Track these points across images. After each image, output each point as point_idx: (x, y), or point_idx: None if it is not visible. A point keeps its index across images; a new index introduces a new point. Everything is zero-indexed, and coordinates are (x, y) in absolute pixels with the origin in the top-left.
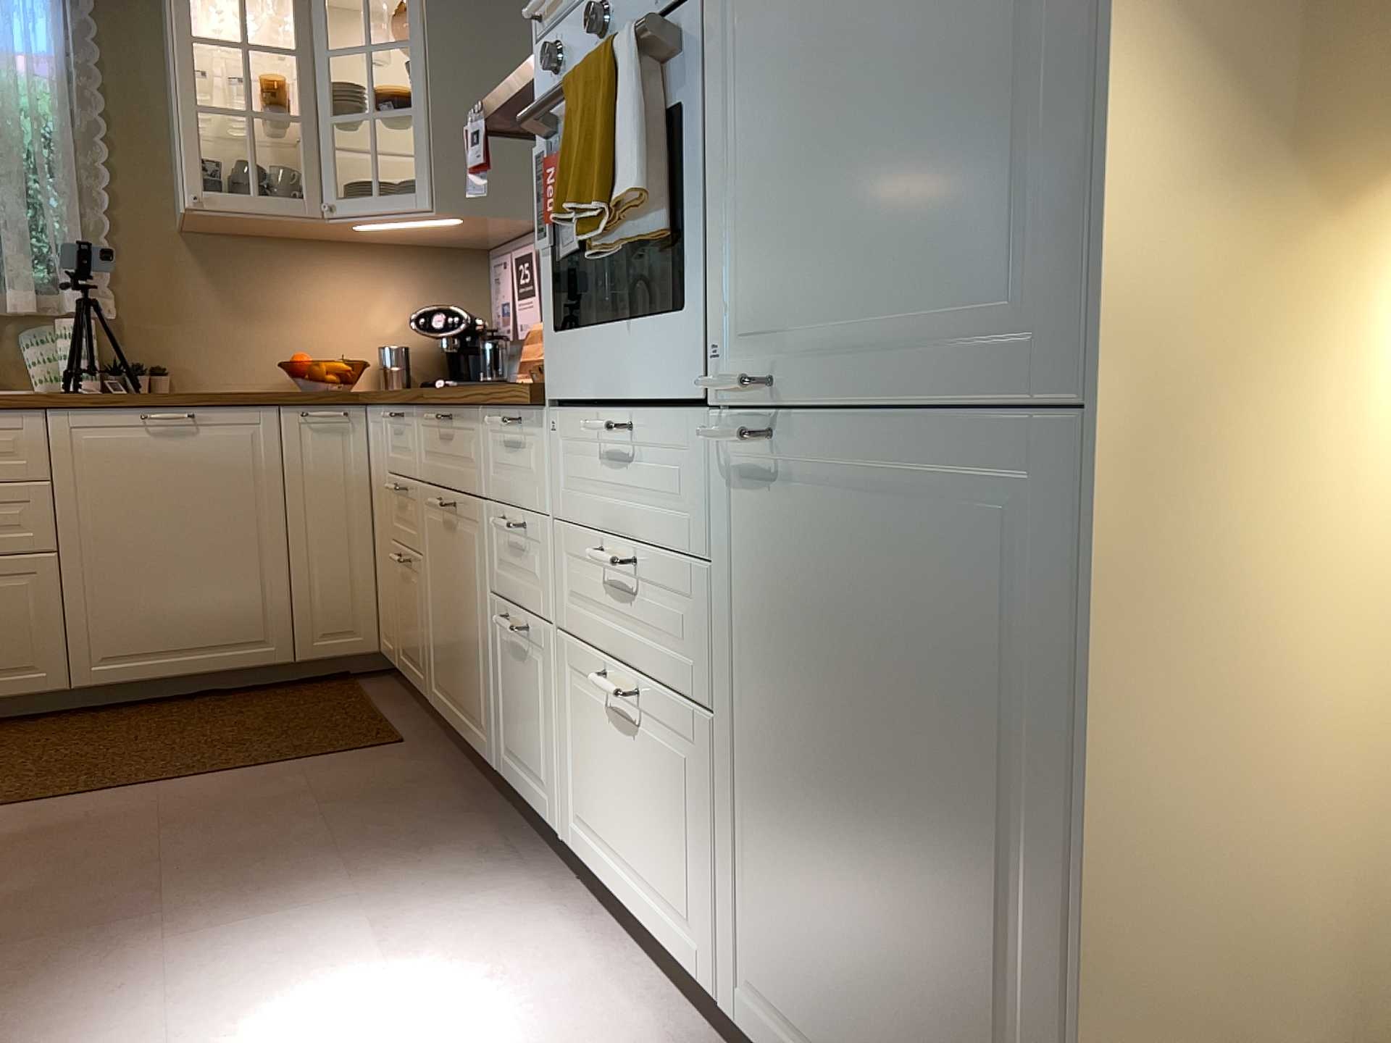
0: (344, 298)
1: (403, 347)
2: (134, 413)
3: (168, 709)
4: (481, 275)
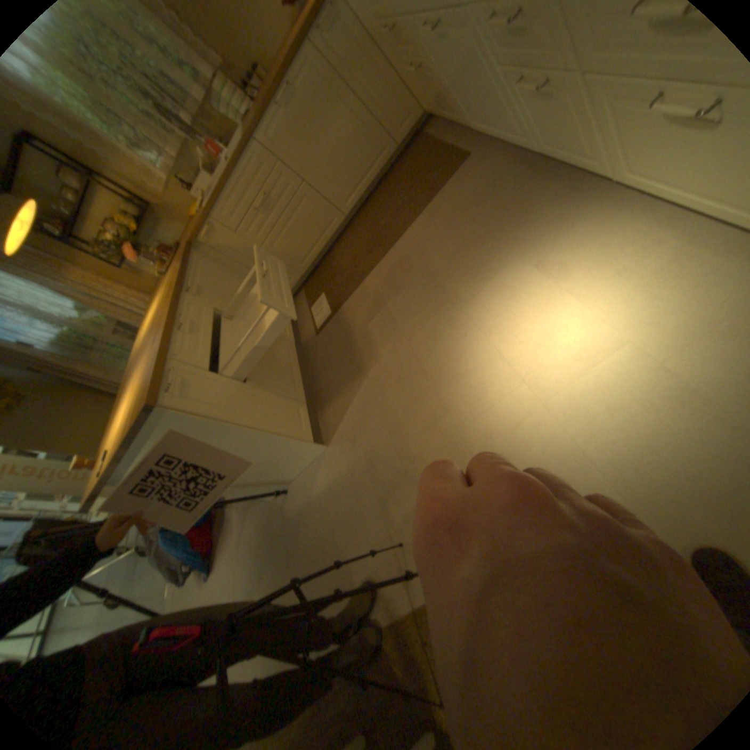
0: None
1: None
2: (272, 103)
3: (376, 197)
4: None
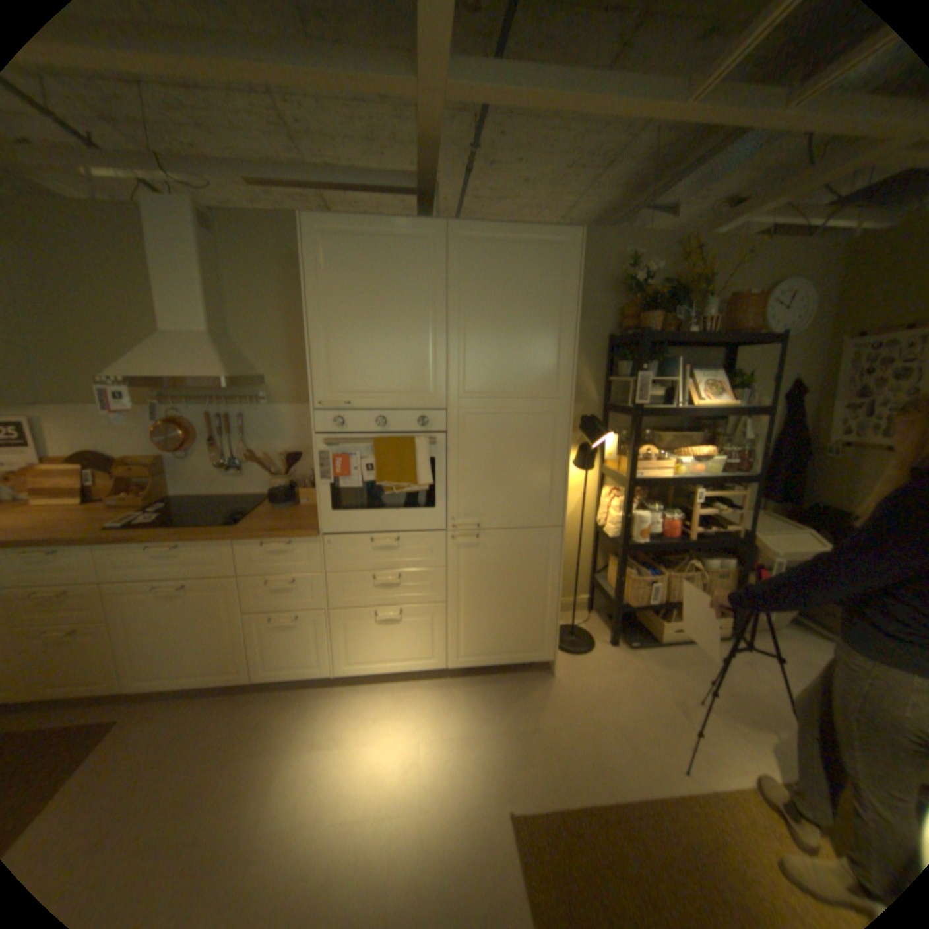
0: None
1: None
2: None
3: None
4: None
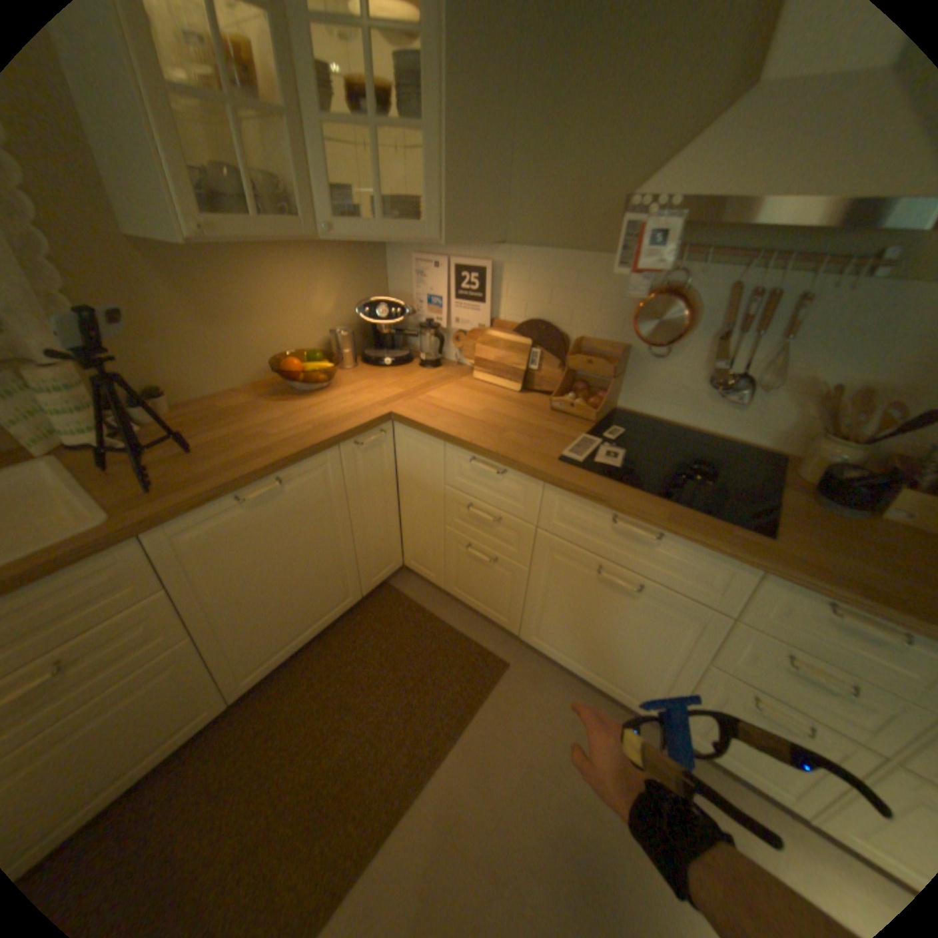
0: (291, 290)
1: (337, 325)
2: (226, 498)
3: (298, 672)
4: (380, 257)
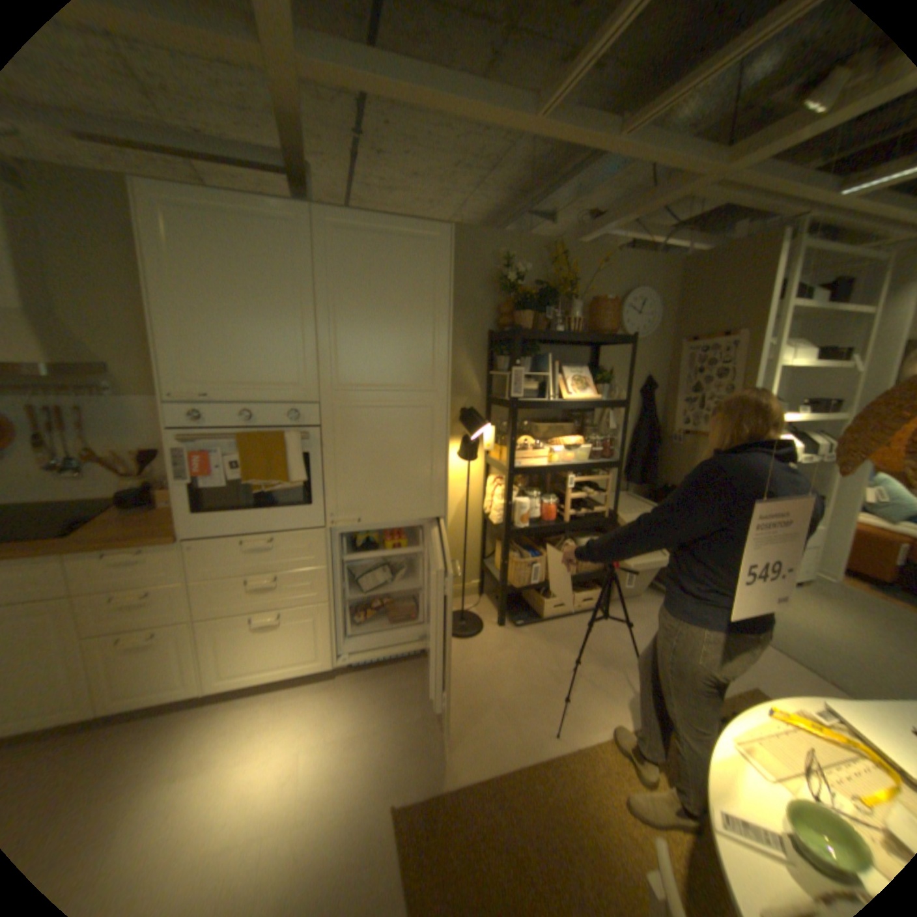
0: None
1: None
2: None
3: None
4: None
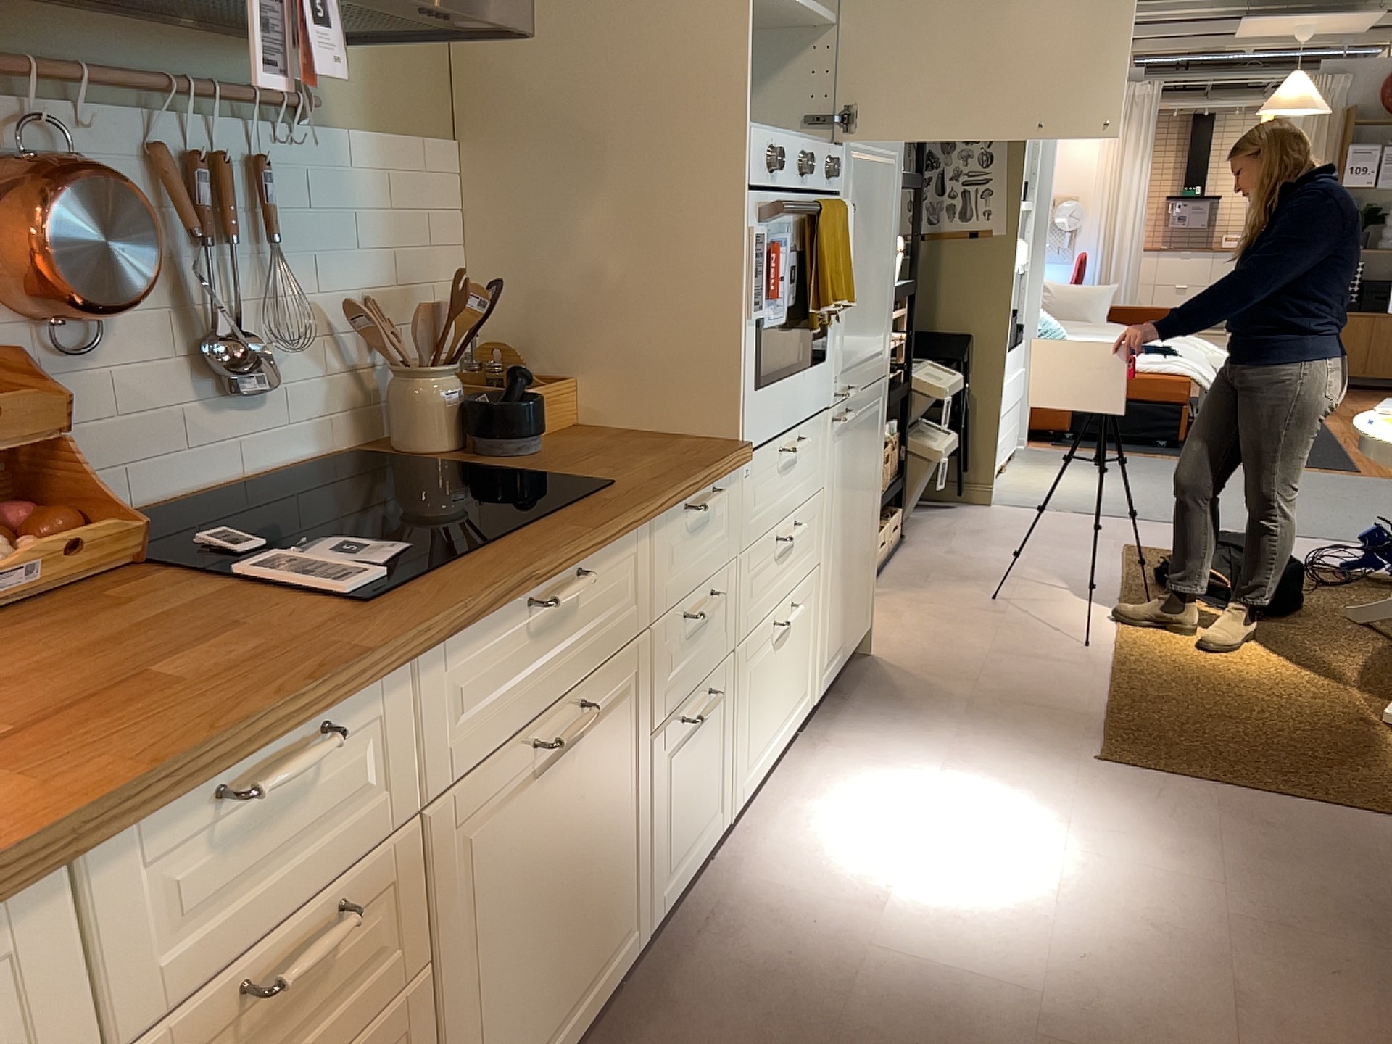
0: None
1: None
2: None
3: None
4: None
